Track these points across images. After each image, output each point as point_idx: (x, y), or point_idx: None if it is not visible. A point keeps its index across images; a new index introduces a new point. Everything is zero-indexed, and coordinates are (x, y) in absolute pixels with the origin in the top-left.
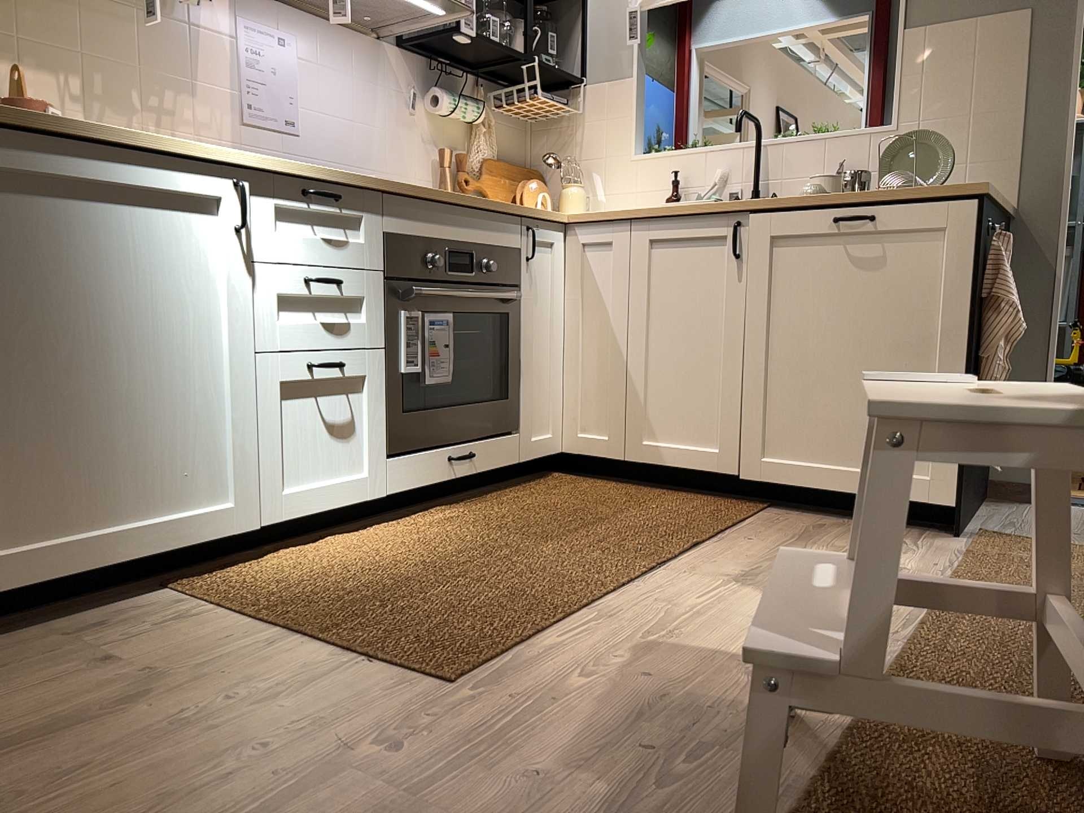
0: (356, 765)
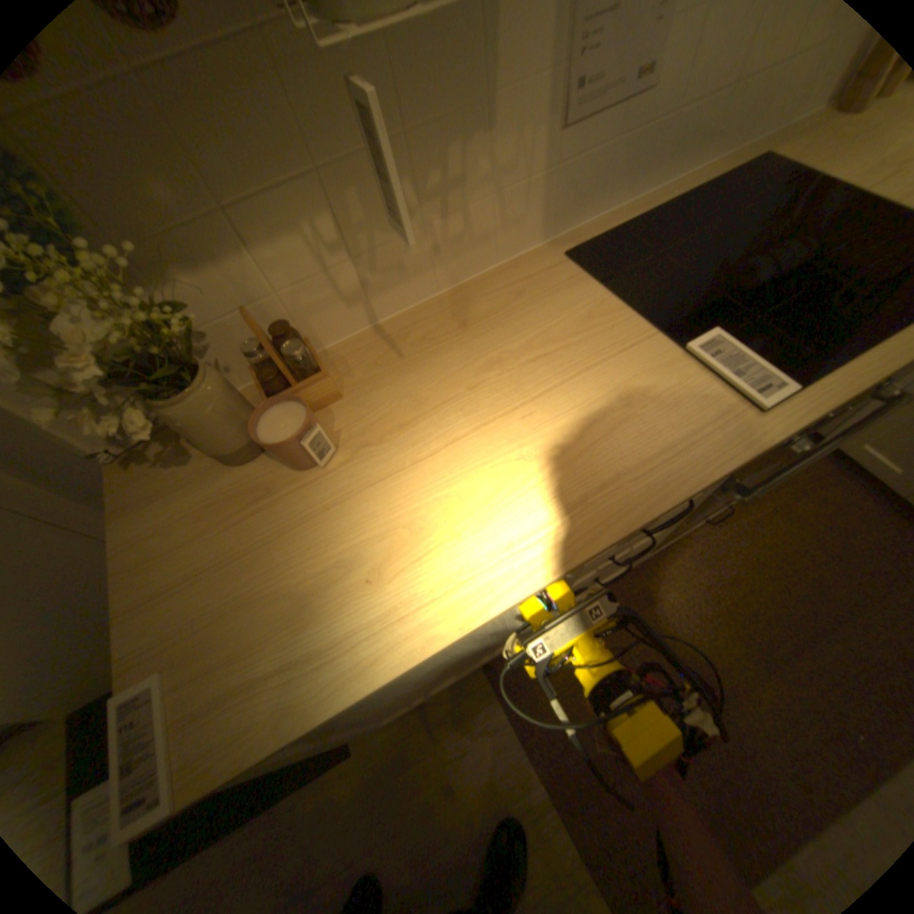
0: None
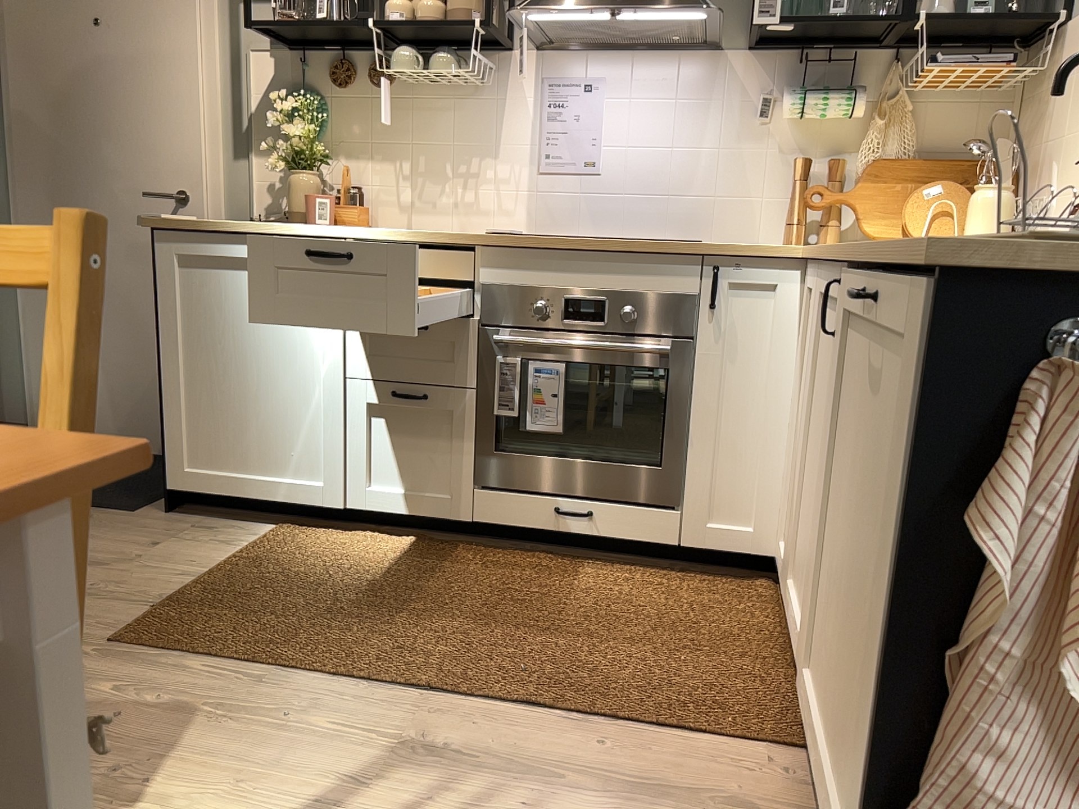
0: None
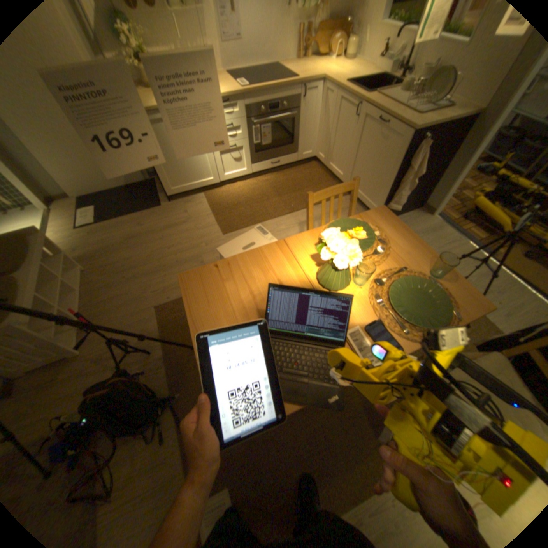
0: (200, 246)
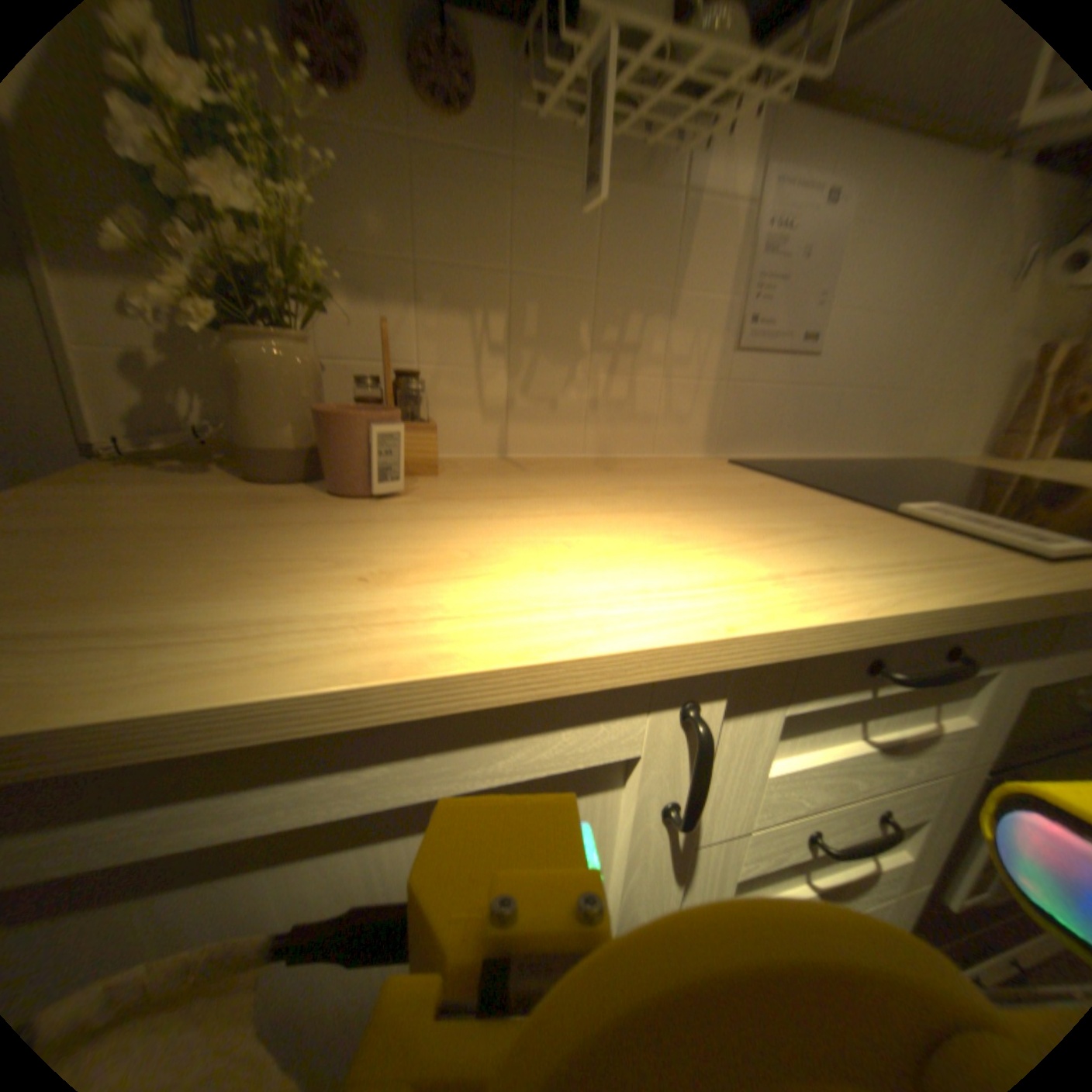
0: None
